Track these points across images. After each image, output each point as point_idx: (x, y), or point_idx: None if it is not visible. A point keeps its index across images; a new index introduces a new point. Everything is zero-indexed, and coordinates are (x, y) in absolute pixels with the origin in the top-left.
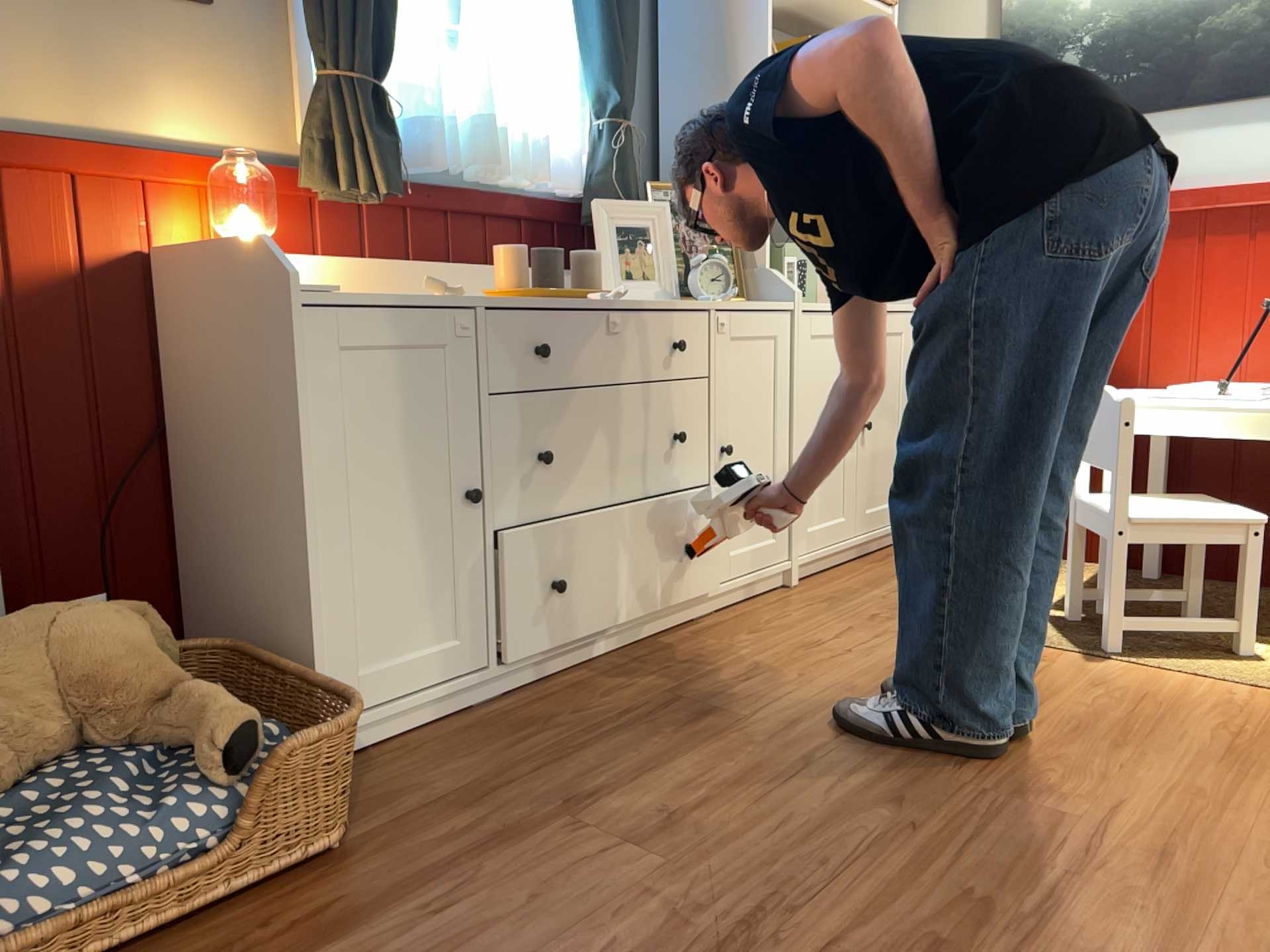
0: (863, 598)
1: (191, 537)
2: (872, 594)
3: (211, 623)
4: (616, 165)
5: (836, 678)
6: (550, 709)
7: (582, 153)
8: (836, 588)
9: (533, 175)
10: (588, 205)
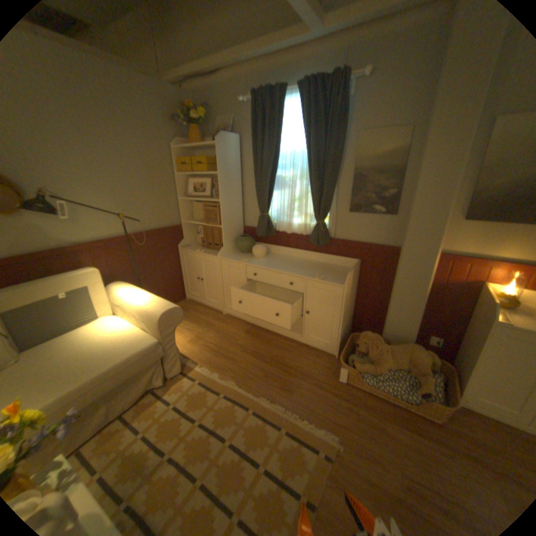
0: None
1: (465, 341)
2: None
3: (460, 359)
4: None
5: None
6: None
7: None
8: None
9: None
10: None
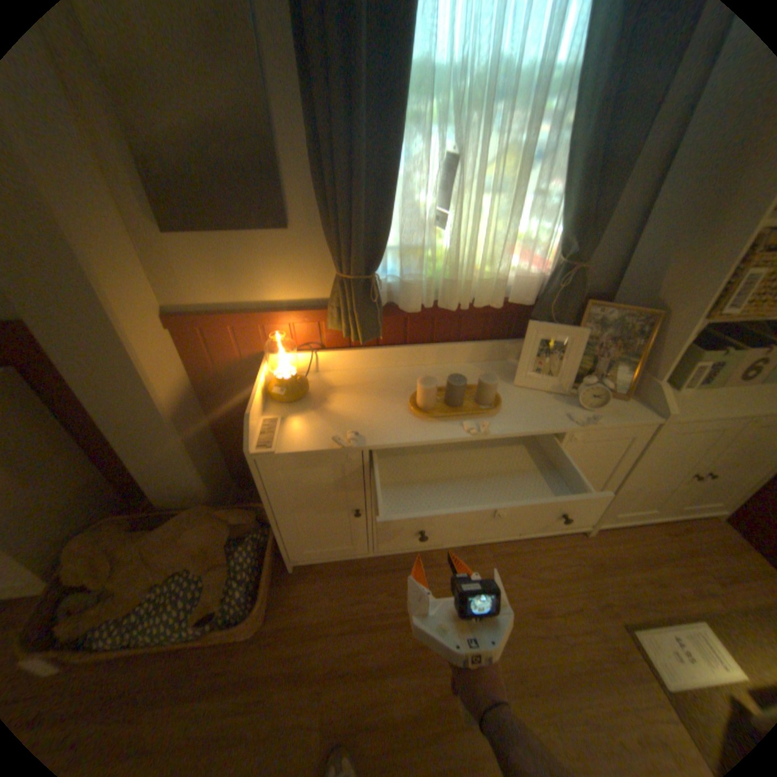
0: (621, 579)
1: None
2: (632, 577)
3: None
4: (560, 296)
5: (525, 663)
6: (386, 583)
7: (551, 267)
8: (615, 554)
9: (490, 302)
10: (536, 311)
